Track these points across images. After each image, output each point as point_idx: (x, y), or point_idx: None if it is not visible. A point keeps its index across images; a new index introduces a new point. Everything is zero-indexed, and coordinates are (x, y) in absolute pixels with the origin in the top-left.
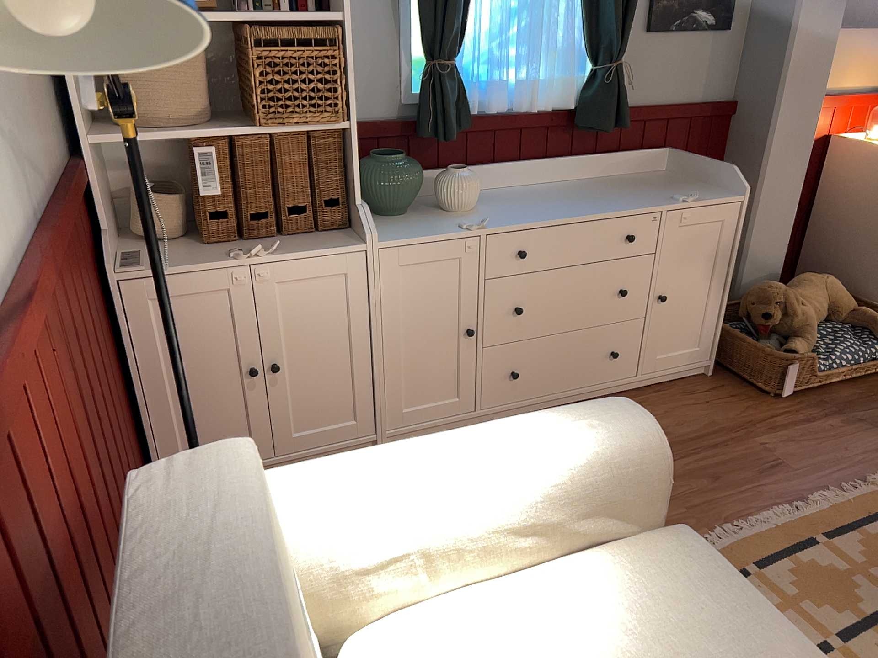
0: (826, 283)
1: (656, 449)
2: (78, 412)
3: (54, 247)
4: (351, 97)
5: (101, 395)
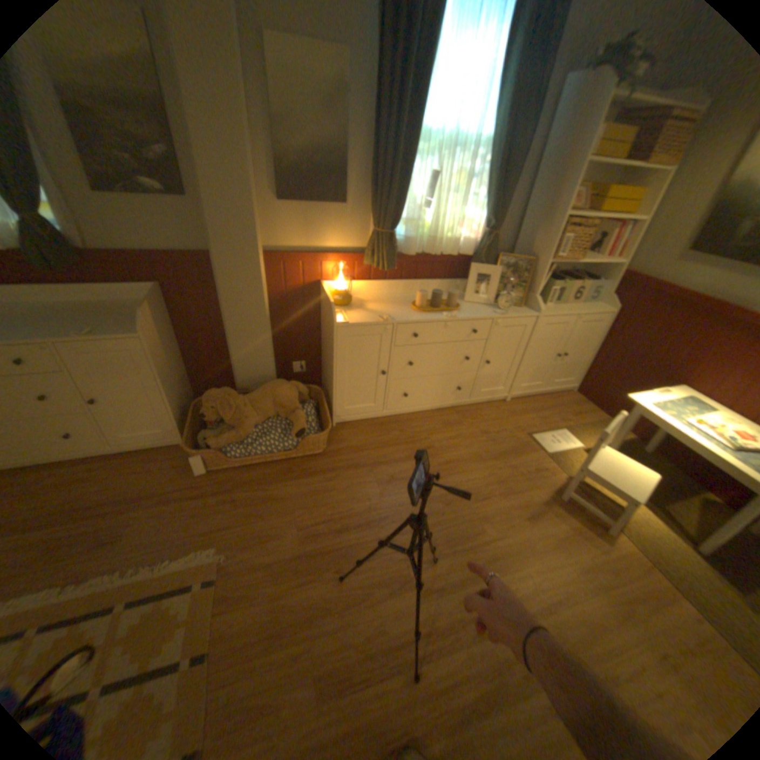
0: (274, 391)
1: None
2: None
3: None
4: None
5: None
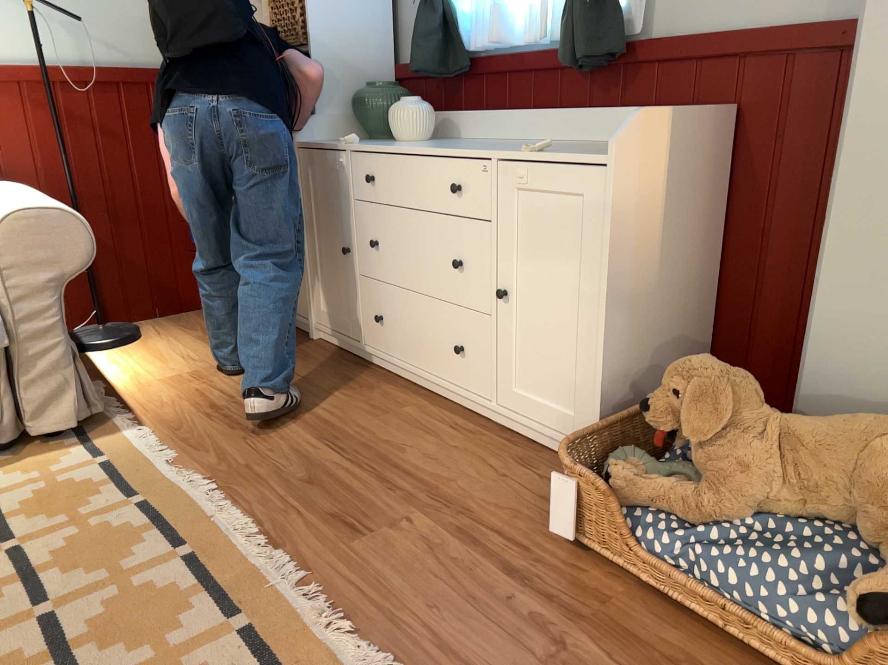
0: (883, 438)
1: (5, 226)
2: (73, 159)
3: (75, 77)
4: (309, 26)
5: (140, 181)
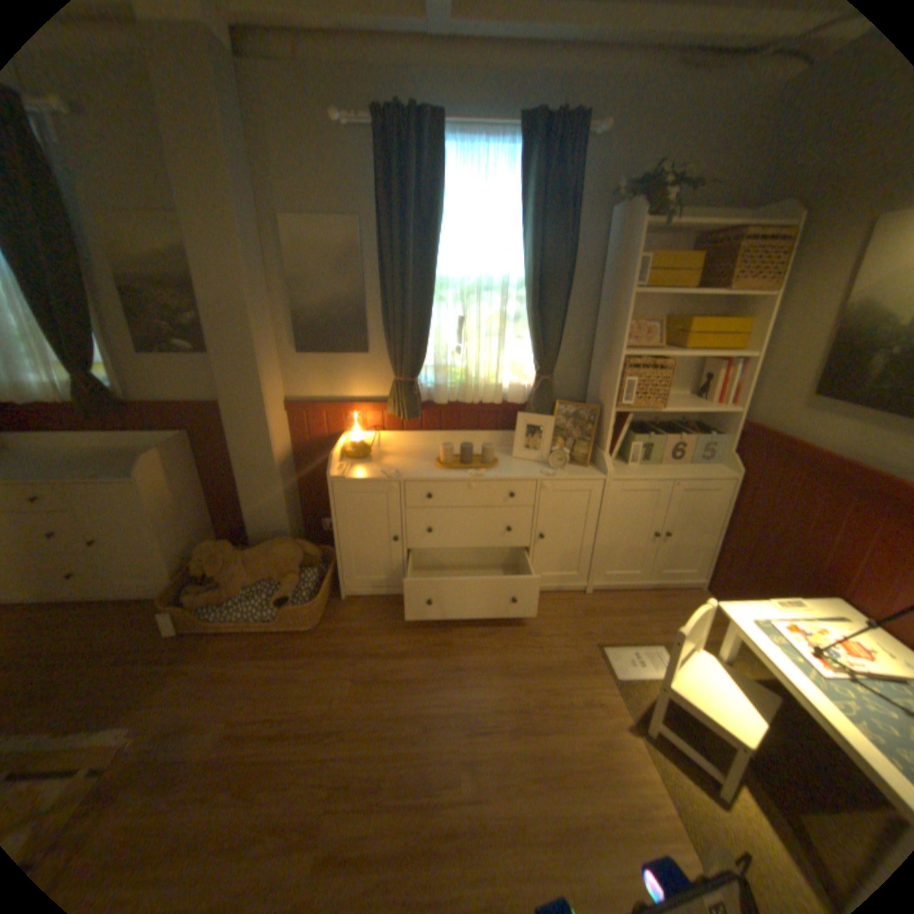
0: (271, 550)
1: None
2: None
3: None
4: None
5: None
